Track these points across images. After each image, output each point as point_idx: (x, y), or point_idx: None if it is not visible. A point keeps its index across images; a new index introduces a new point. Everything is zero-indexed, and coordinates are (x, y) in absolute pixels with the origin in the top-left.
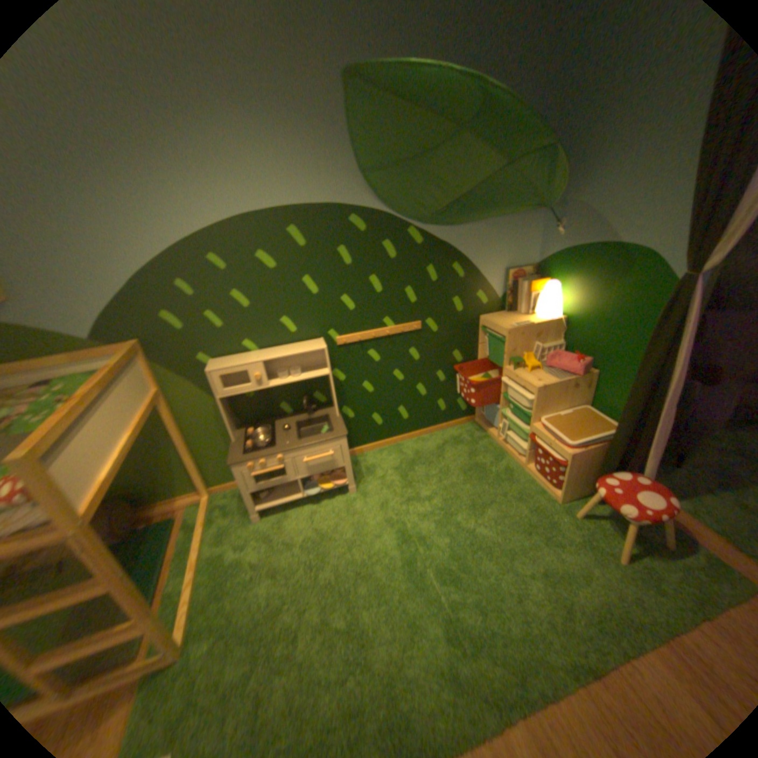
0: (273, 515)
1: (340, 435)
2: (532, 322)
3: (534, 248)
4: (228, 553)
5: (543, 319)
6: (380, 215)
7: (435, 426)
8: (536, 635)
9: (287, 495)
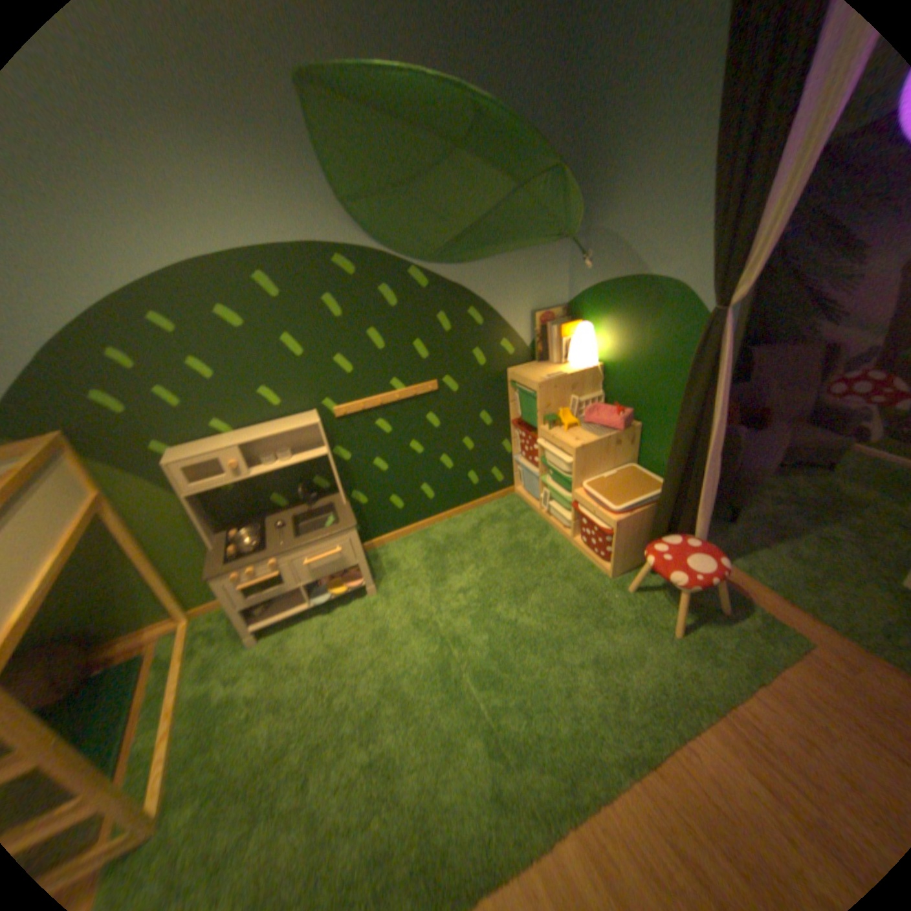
0: (273, 635)
1: (347, 526)
2: (565, 372)
3: (561, 285)
4: (216, 689)
5: (577, 368)
6: (371, 253)
7: (468, 503)
8: (587, 731)
9: (288, 607)
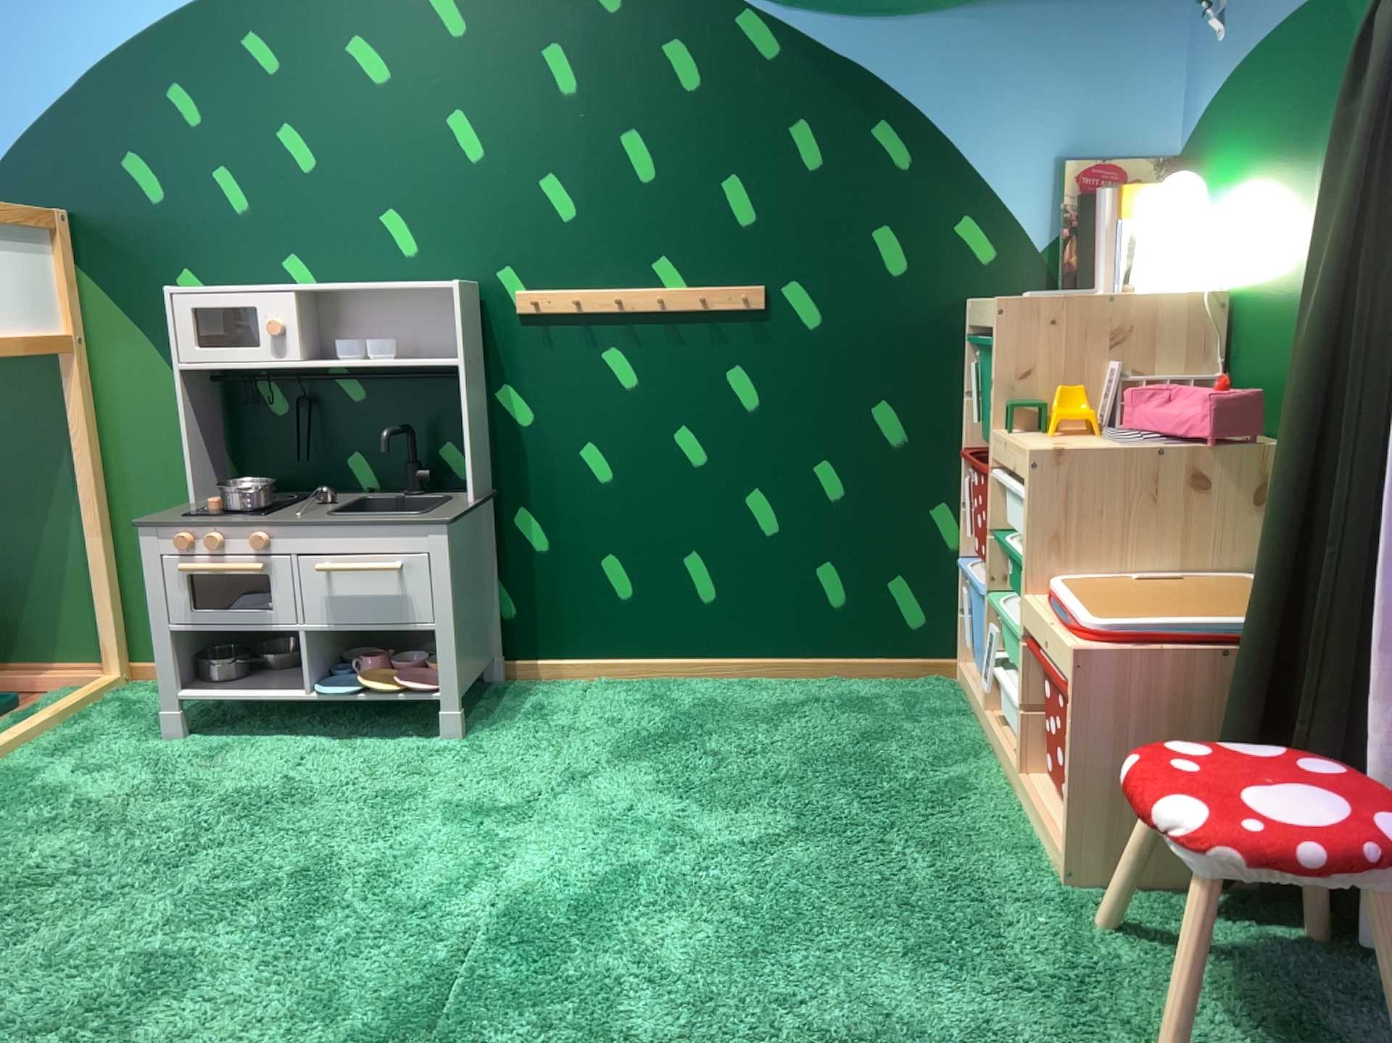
0: (231, 738)
1: (437, 520)
2: (1110, 295)
3: (1167, 104)
4: (70, 771)
5: (1153, 293)
6: None
7: (817, 659)
8: None
9: (281, 688)
